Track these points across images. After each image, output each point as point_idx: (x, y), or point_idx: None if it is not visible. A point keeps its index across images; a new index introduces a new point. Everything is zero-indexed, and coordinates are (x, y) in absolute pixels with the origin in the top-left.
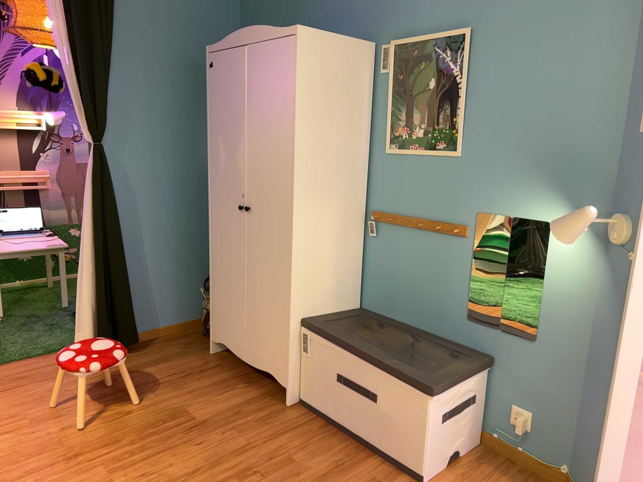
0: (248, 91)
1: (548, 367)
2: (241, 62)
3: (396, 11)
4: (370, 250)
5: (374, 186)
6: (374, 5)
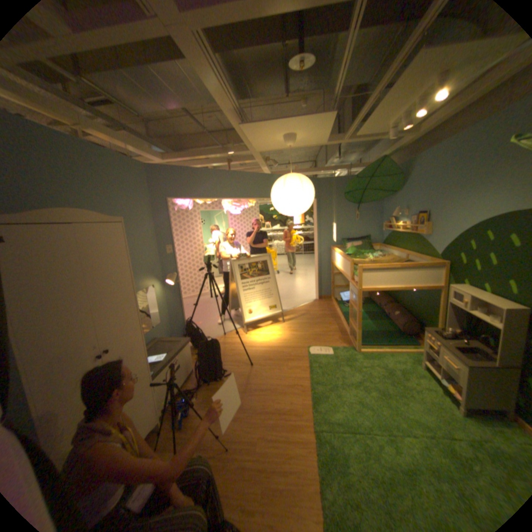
0: (80, 262)
1: (163, 327)
2: (67, 238)
3: (69, 205)
4: None
5: None
6: (49, 196)
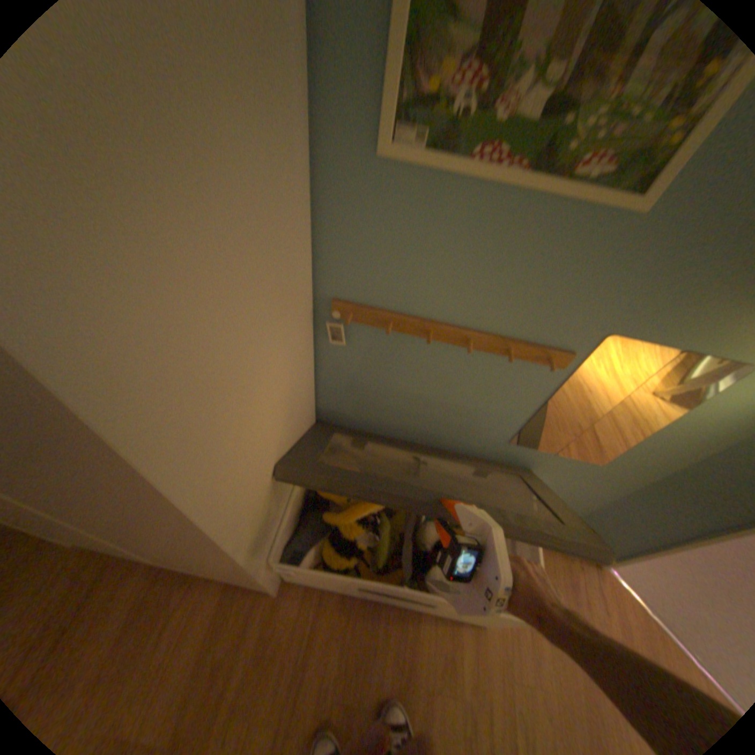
0: None
1: (606, 480)
2: None
3: None
4: (332, 359)
5: (335, 244)
6: None
